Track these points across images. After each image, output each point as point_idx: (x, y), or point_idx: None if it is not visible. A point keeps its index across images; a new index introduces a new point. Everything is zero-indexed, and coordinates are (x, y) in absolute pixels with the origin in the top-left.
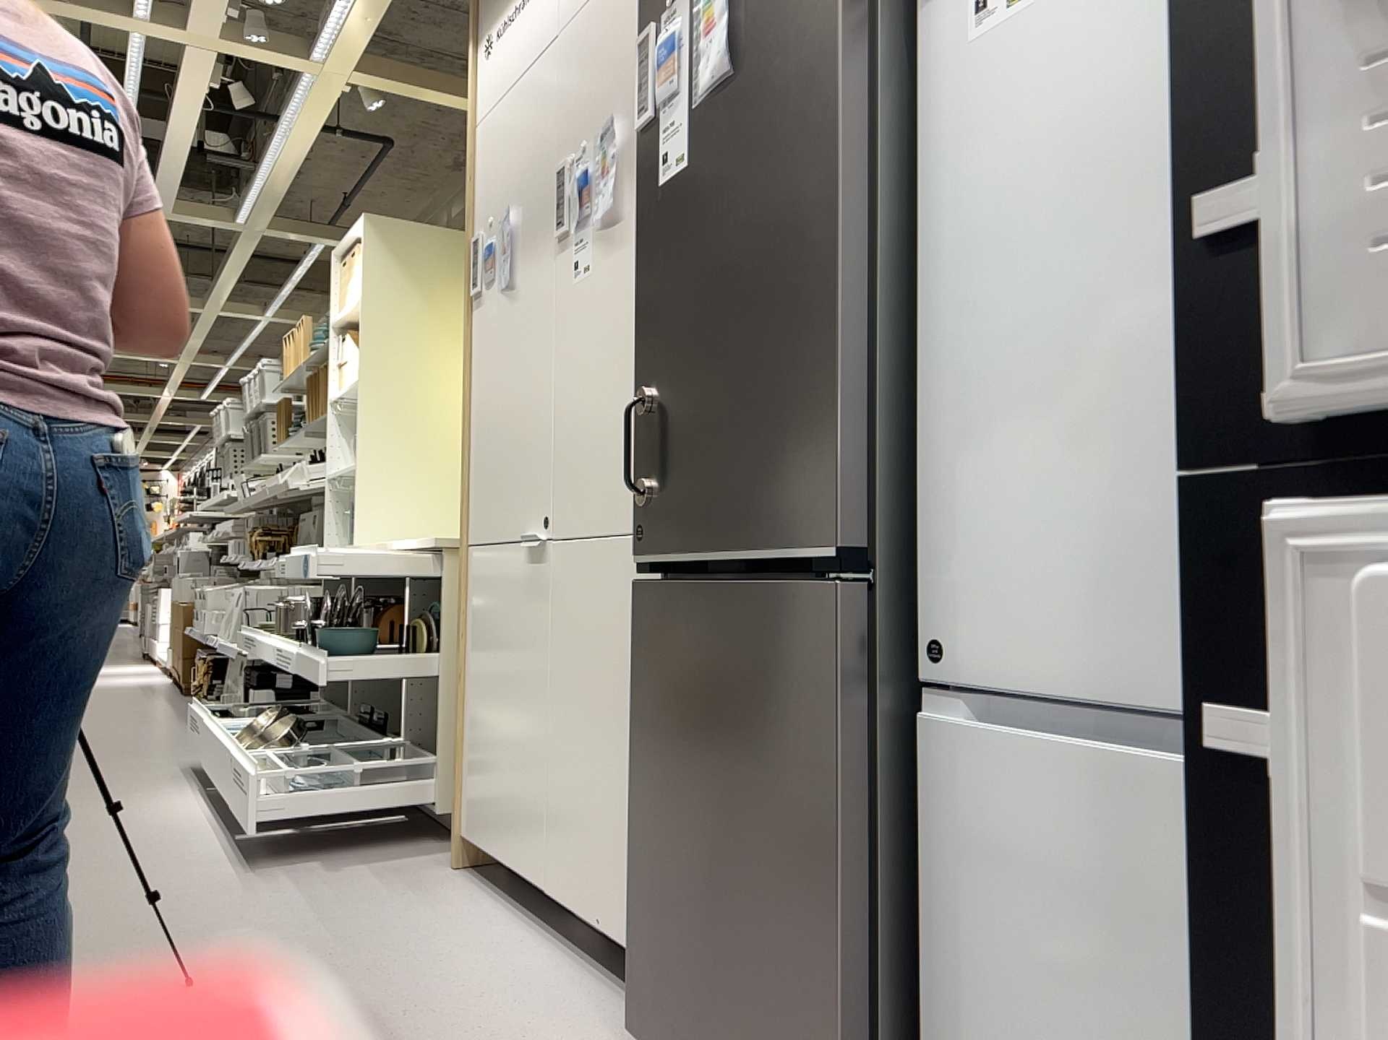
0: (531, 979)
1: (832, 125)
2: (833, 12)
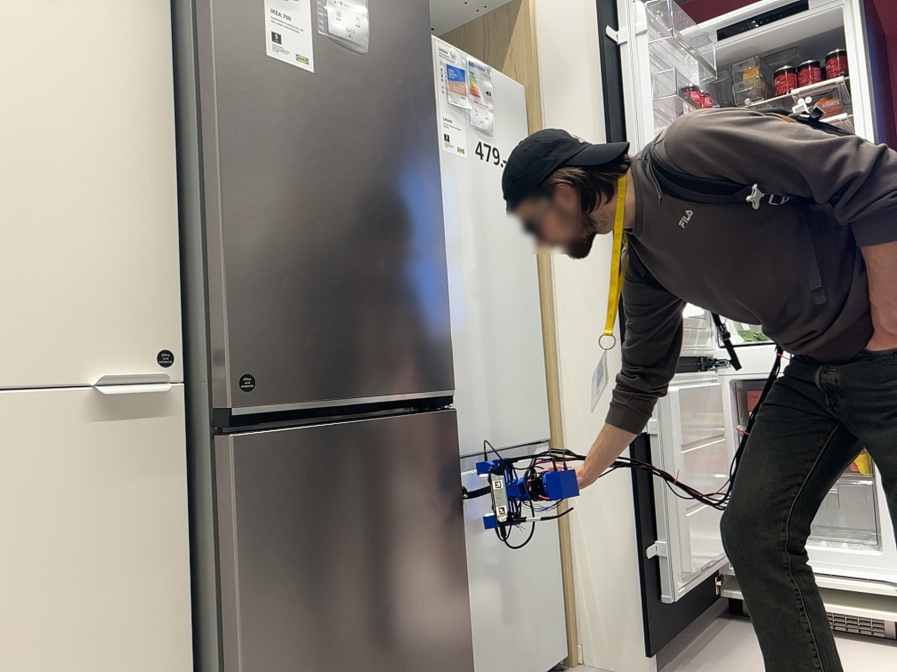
0: None
1: (433, 152)
2: (430, 90)
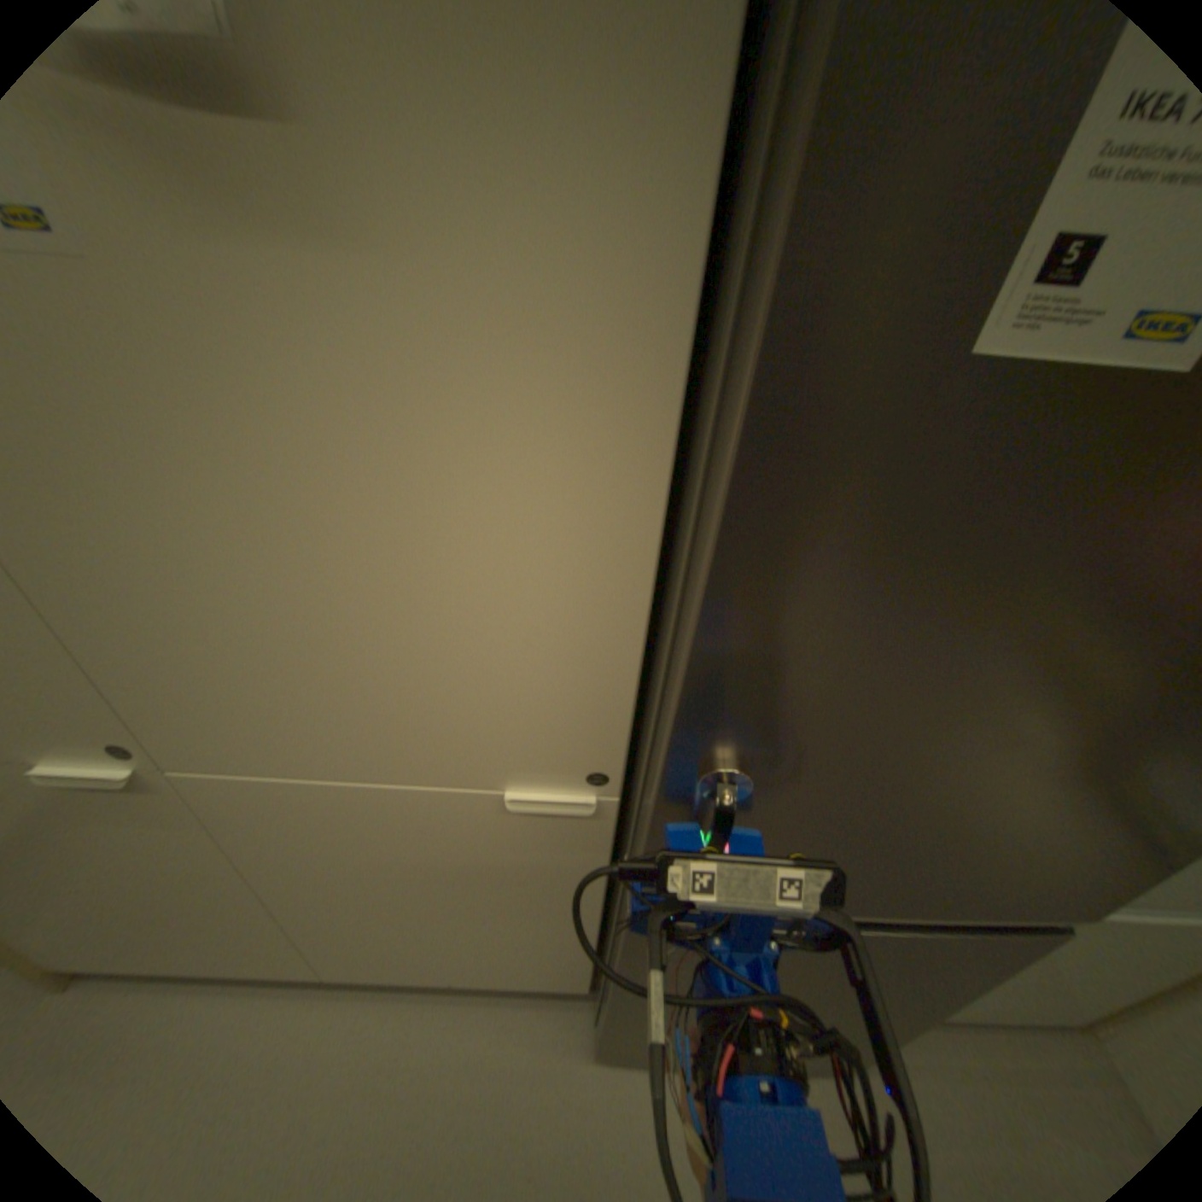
0: (405, 1067)
1: None
2: None
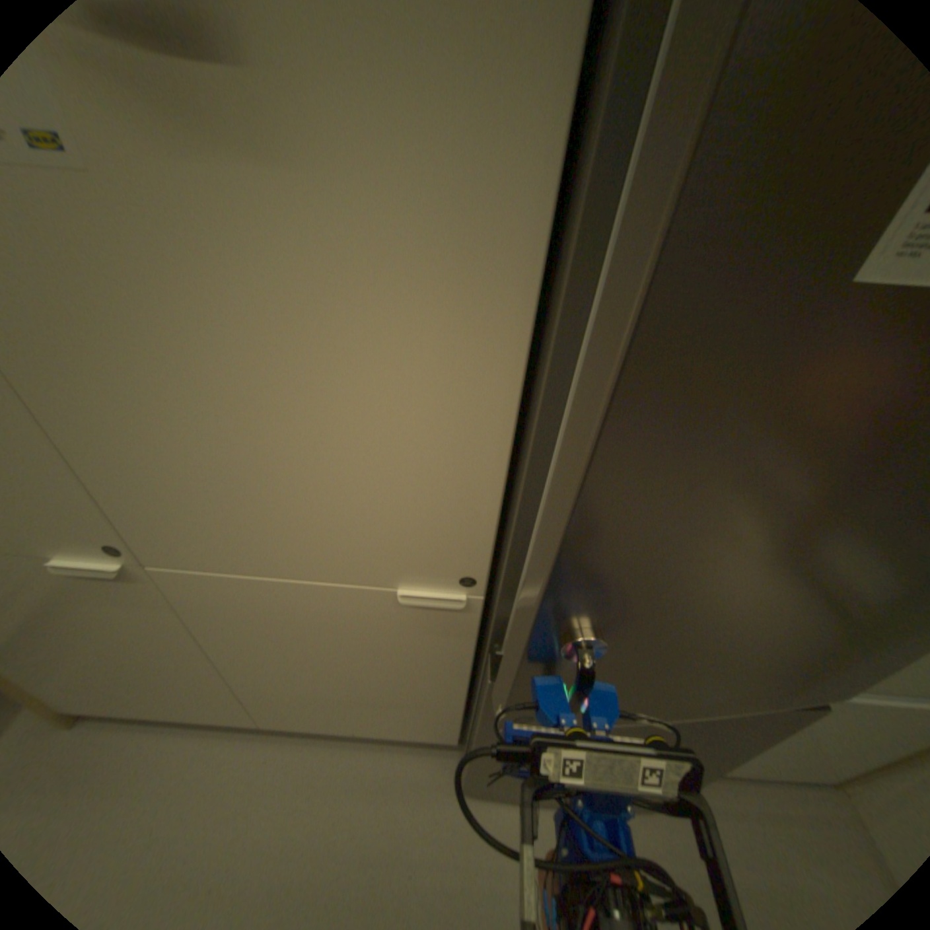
0: (320, 793)
1: None
2: None
